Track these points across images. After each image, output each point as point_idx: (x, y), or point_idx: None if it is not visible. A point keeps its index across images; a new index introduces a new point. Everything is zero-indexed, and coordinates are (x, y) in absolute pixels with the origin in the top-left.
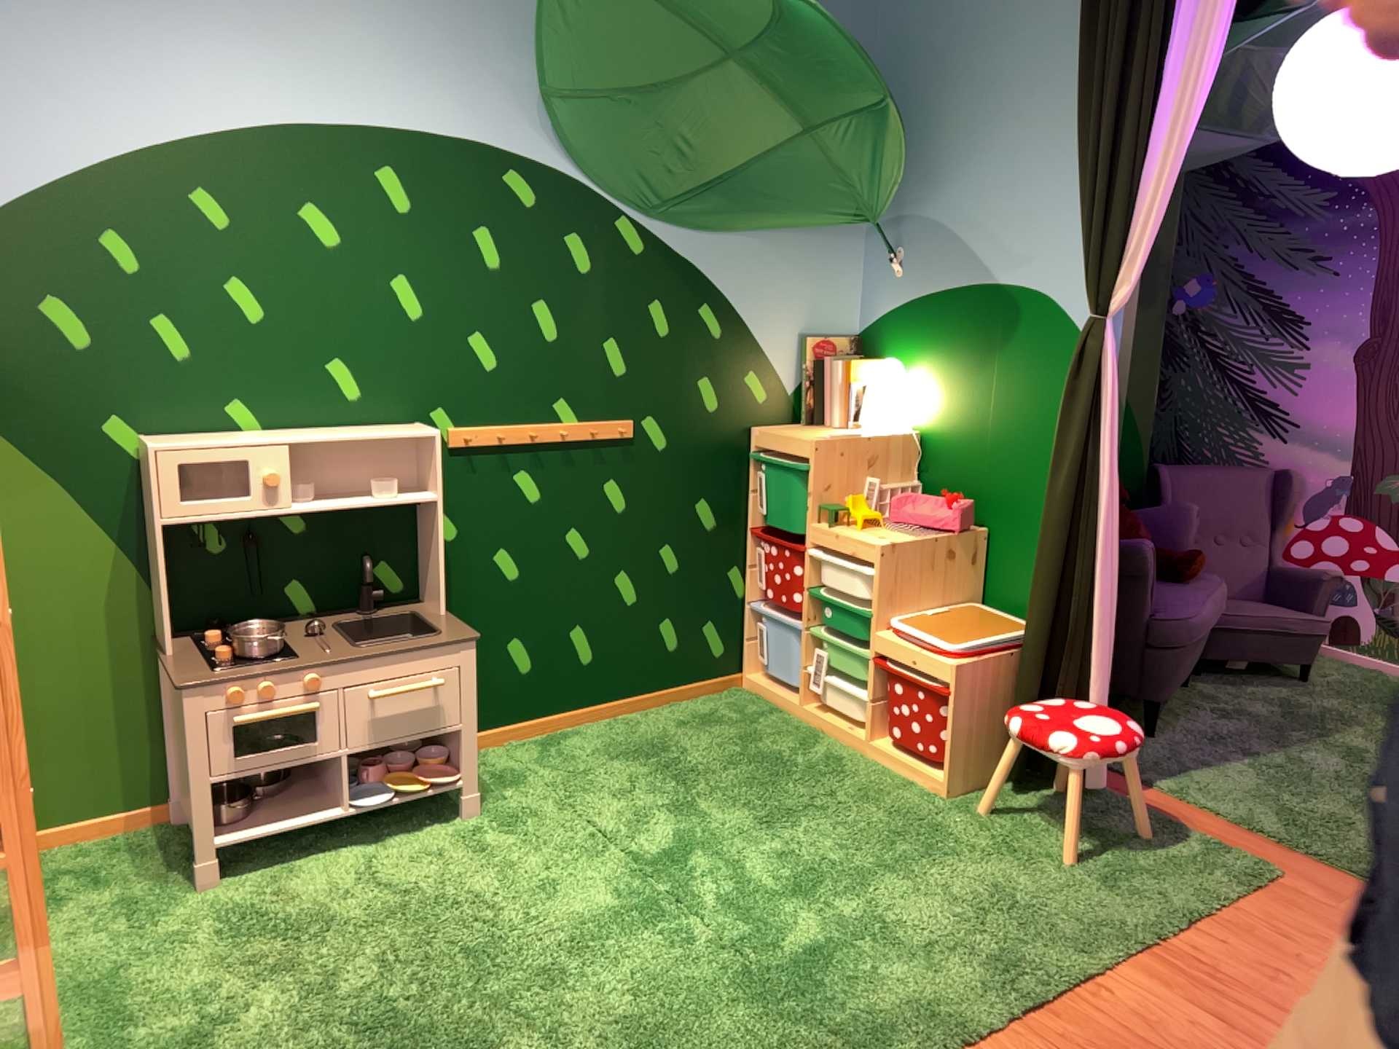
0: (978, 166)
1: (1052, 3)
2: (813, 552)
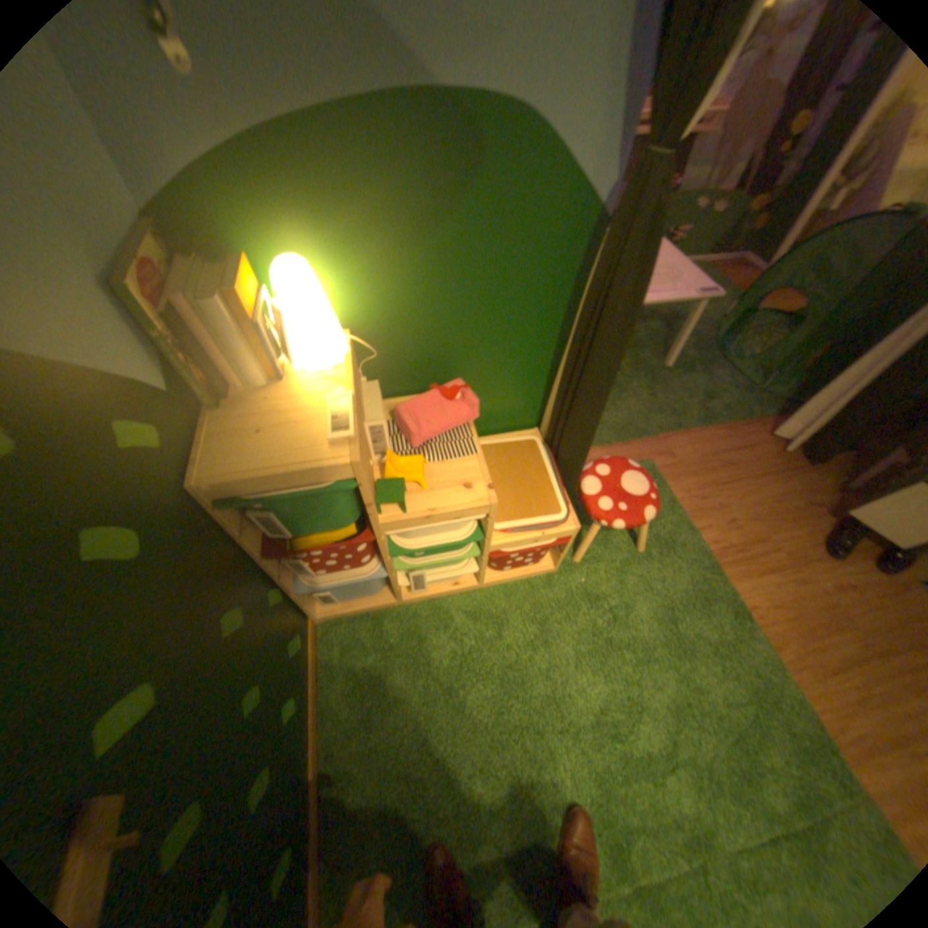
0: None
1: None
2: (385, 535)
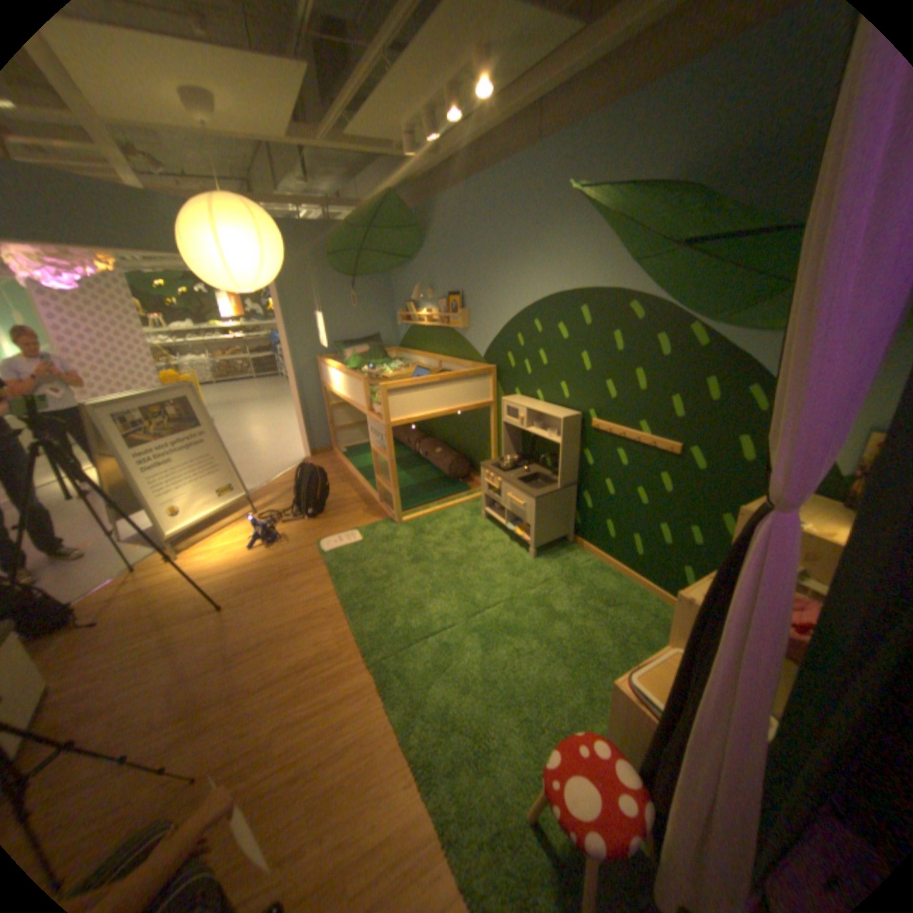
0: None
1: None
2: None
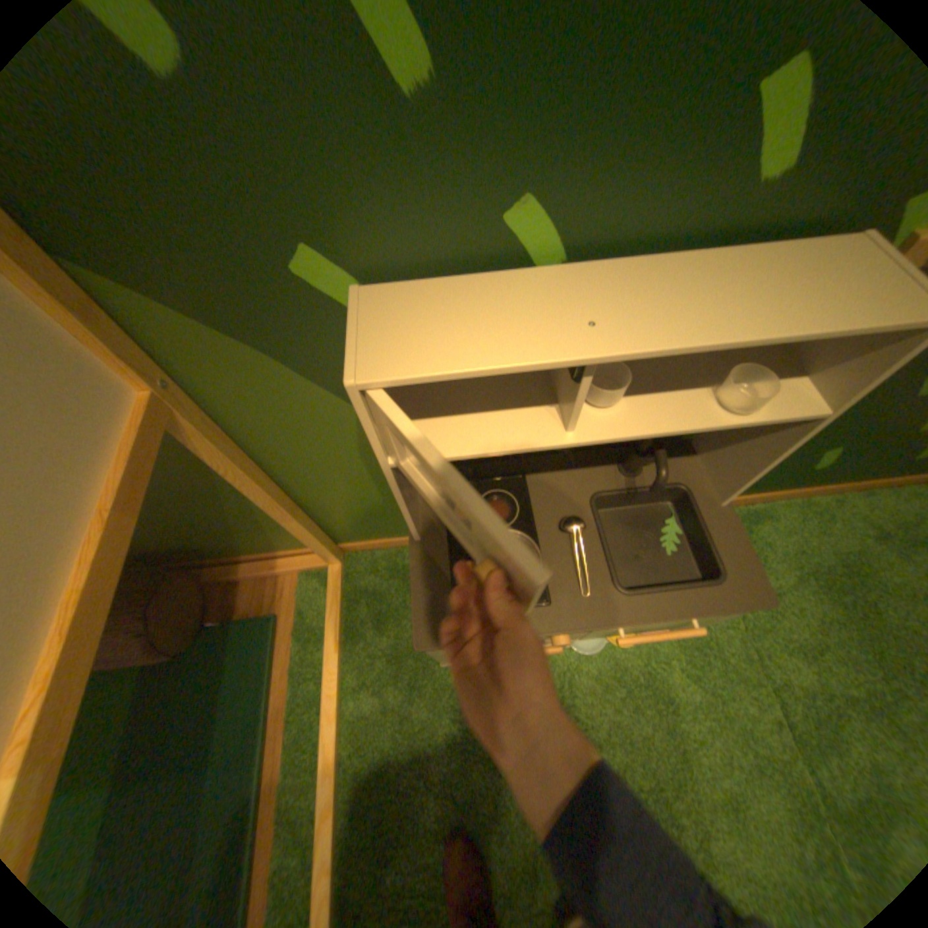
0: None
1: None
2: None
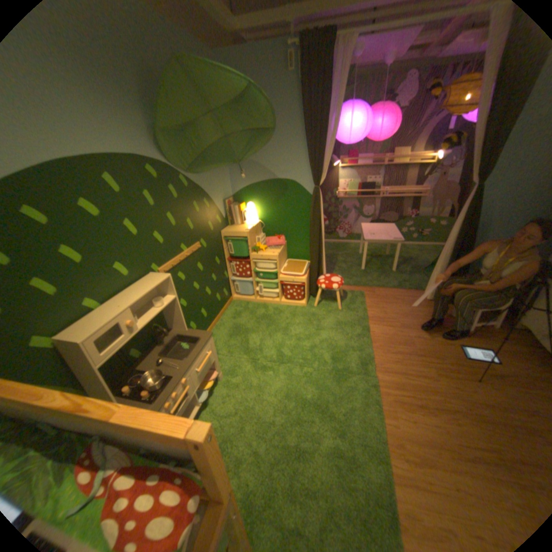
0: (266, 145)
1: (284, 96)
2: (252, 262)
